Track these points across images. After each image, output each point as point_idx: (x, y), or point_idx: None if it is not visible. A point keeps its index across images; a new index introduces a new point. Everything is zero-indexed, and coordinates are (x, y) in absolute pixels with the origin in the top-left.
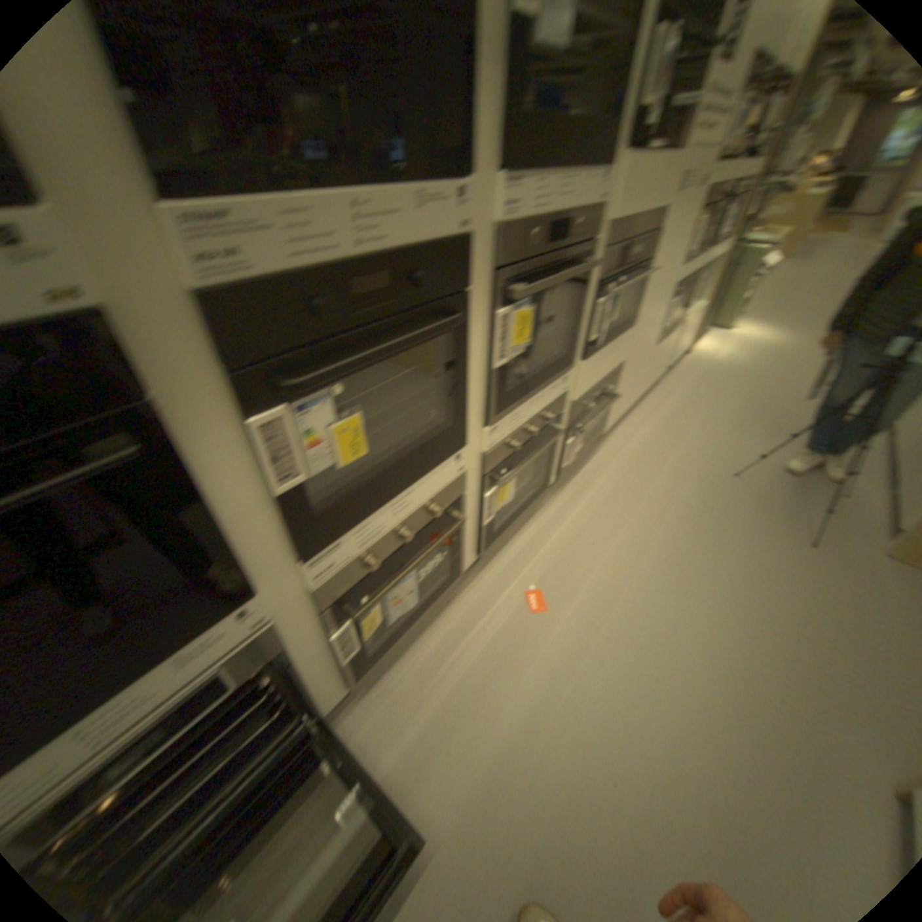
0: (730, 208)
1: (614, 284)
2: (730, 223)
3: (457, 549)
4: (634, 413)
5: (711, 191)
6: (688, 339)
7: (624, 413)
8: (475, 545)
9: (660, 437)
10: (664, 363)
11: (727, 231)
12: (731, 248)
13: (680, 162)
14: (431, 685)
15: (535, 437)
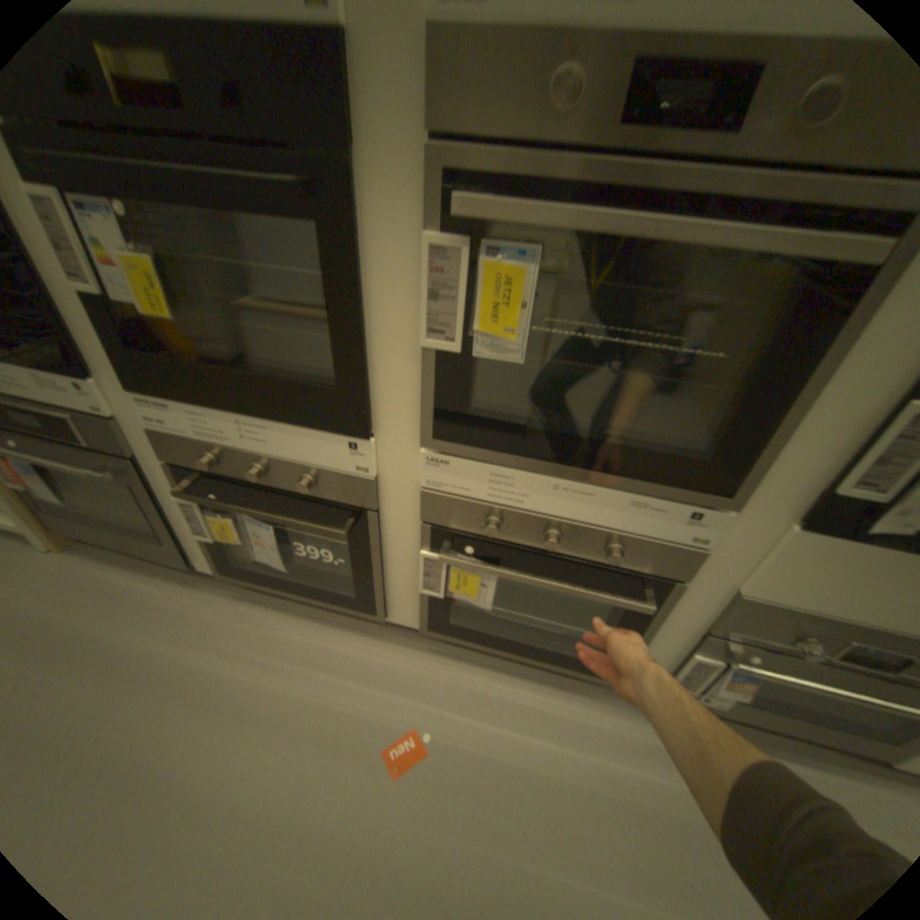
0: None
1: None
2: None
3: (379, 582)
4: None
5: None
6: None
7: None
8: (419, 609)
9: None
10: None
11: None
12: None
13: None
14: (256, 659)
15: (550, 551)
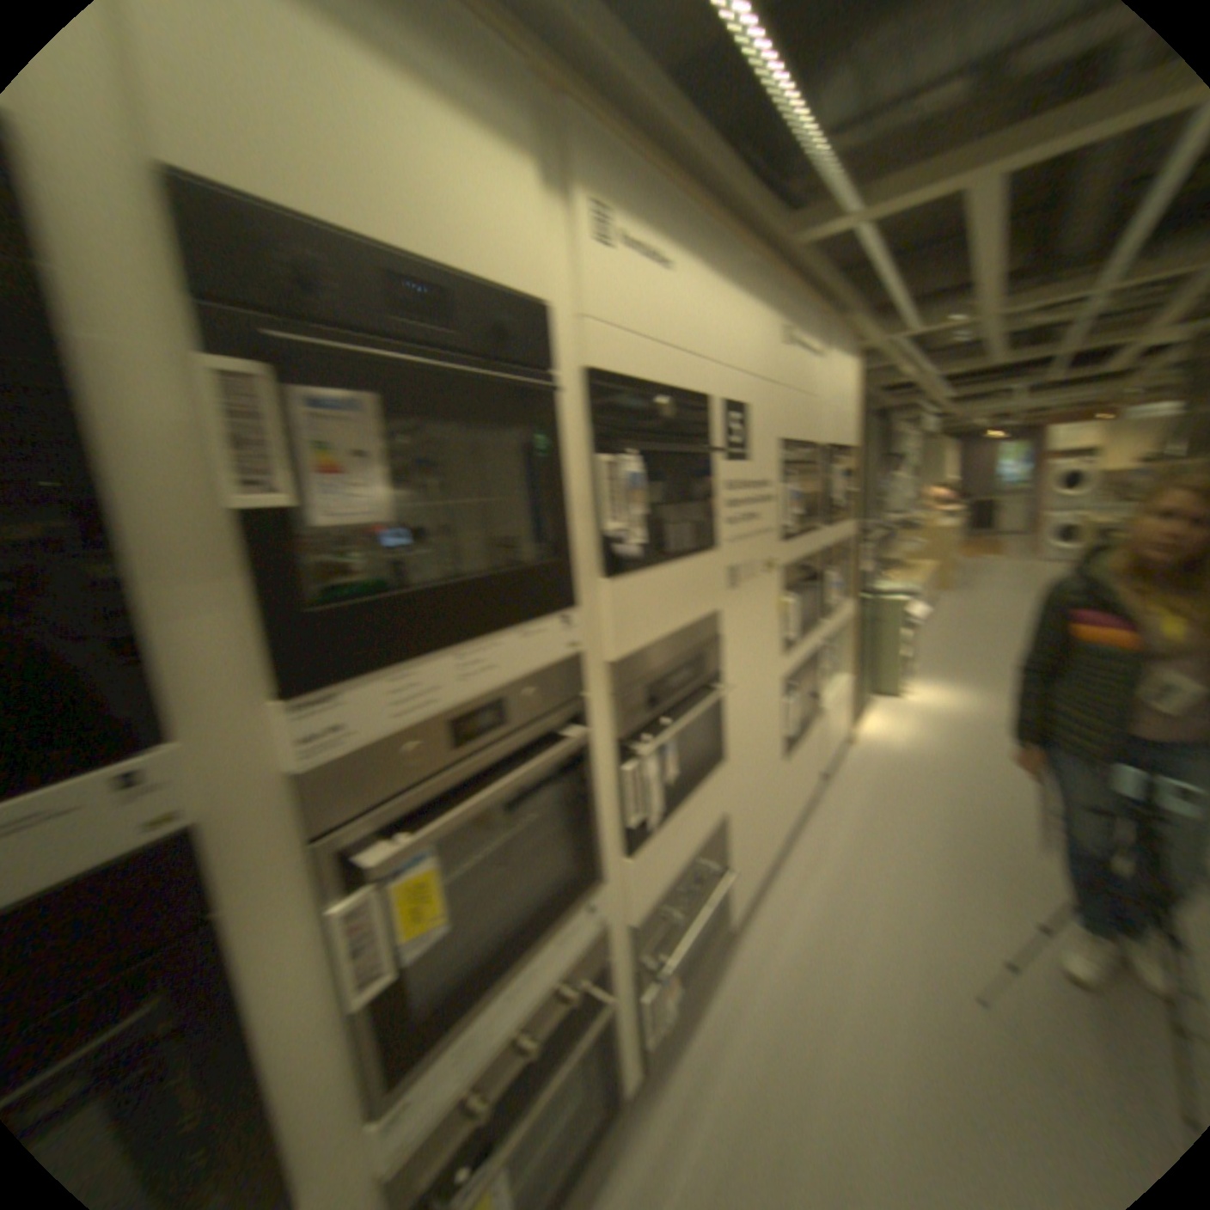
0: (831, 577)
1: (653, 733)
2: (839, 590)
3: None
4: (788, 868)
5: (790, 572)
6: (843, 729)
7: (767, 878)
8: None
9: (836, 918)
10: (813, 776)
11: (839, 600)
12: (859, 609)
13: (717, 563)
14: None
15: (535, 1062)
